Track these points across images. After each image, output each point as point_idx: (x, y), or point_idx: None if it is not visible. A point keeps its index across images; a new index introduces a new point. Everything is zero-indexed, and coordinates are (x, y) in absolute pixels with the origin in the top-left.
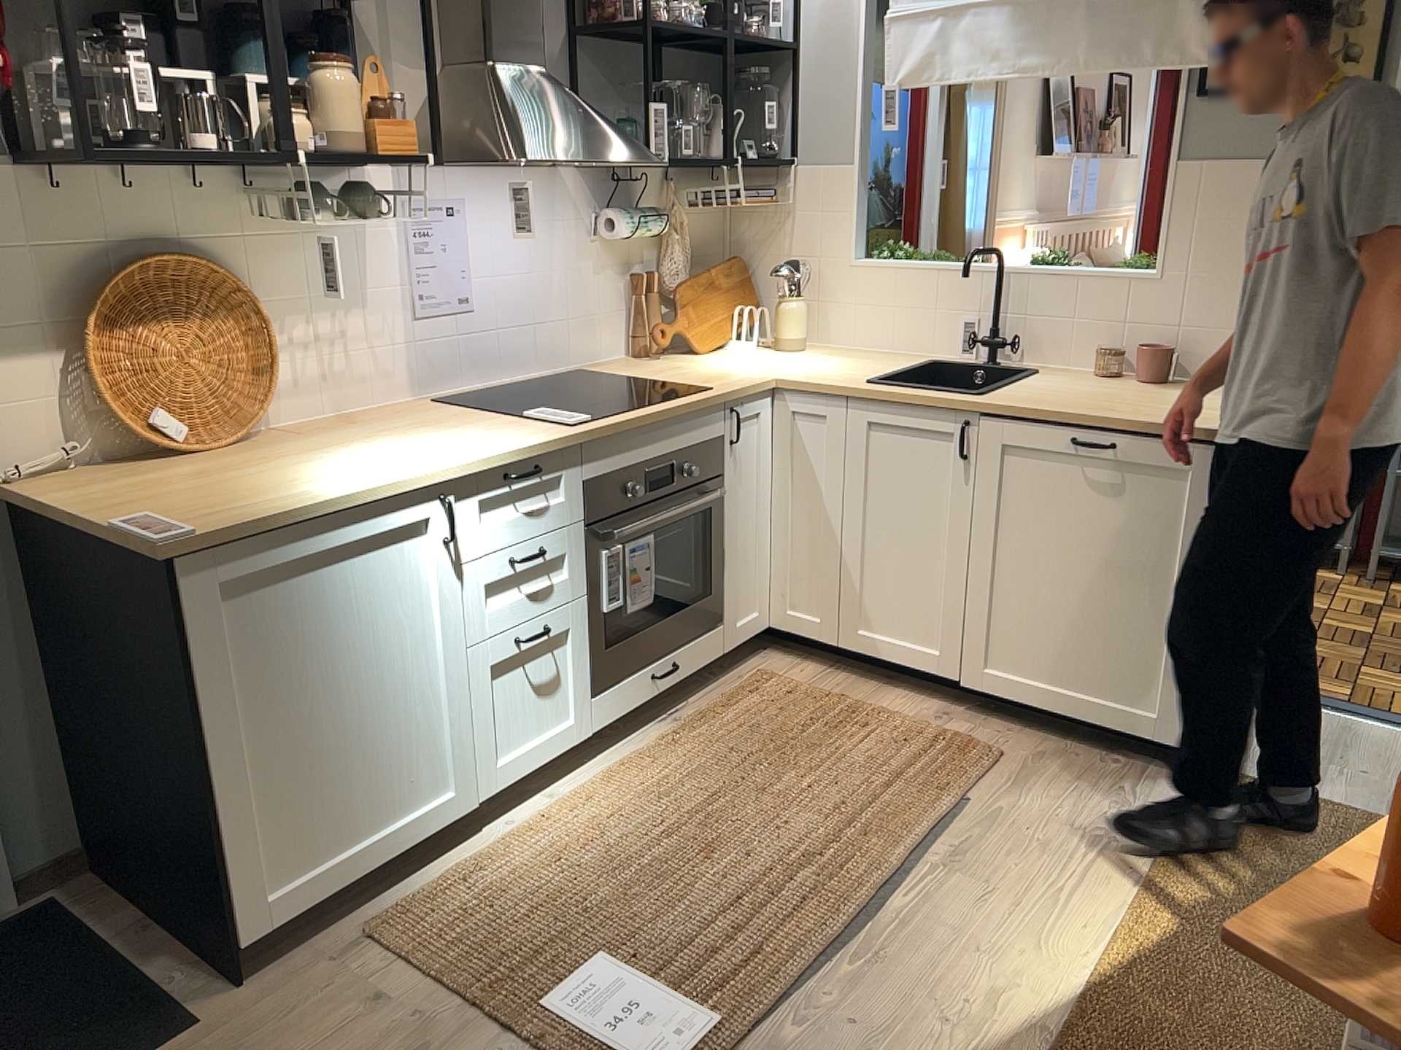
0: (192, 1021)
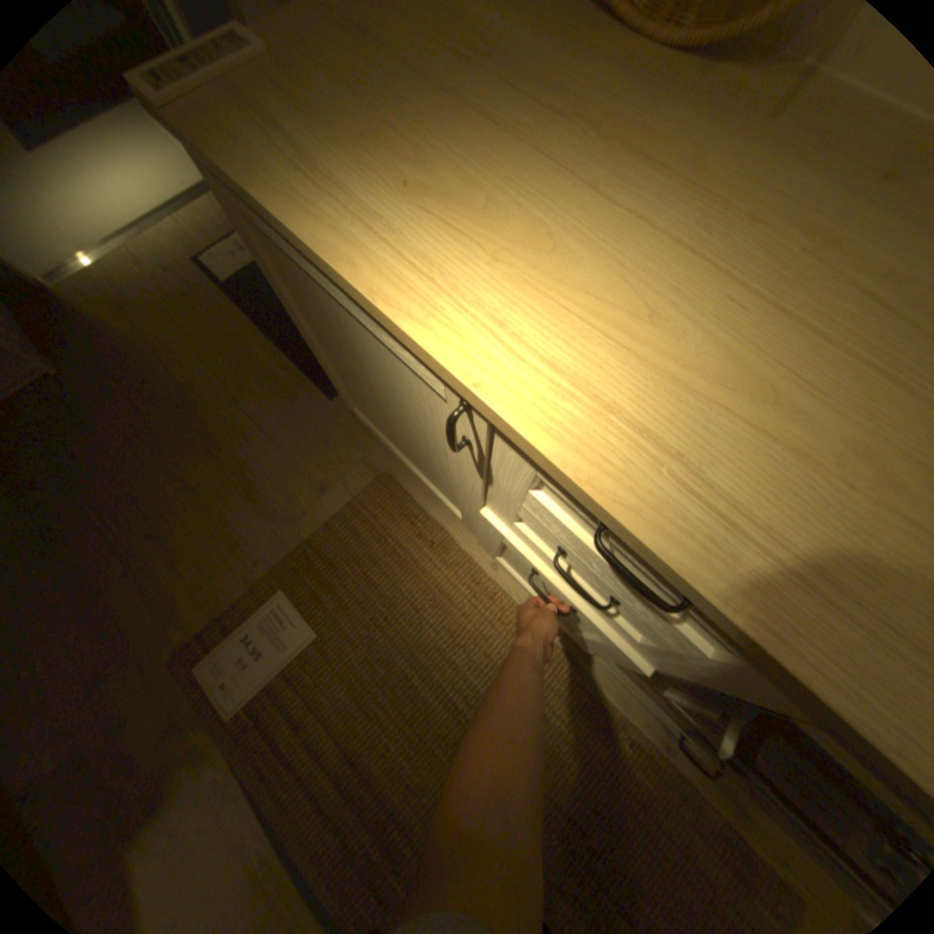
0: (331, 396)
